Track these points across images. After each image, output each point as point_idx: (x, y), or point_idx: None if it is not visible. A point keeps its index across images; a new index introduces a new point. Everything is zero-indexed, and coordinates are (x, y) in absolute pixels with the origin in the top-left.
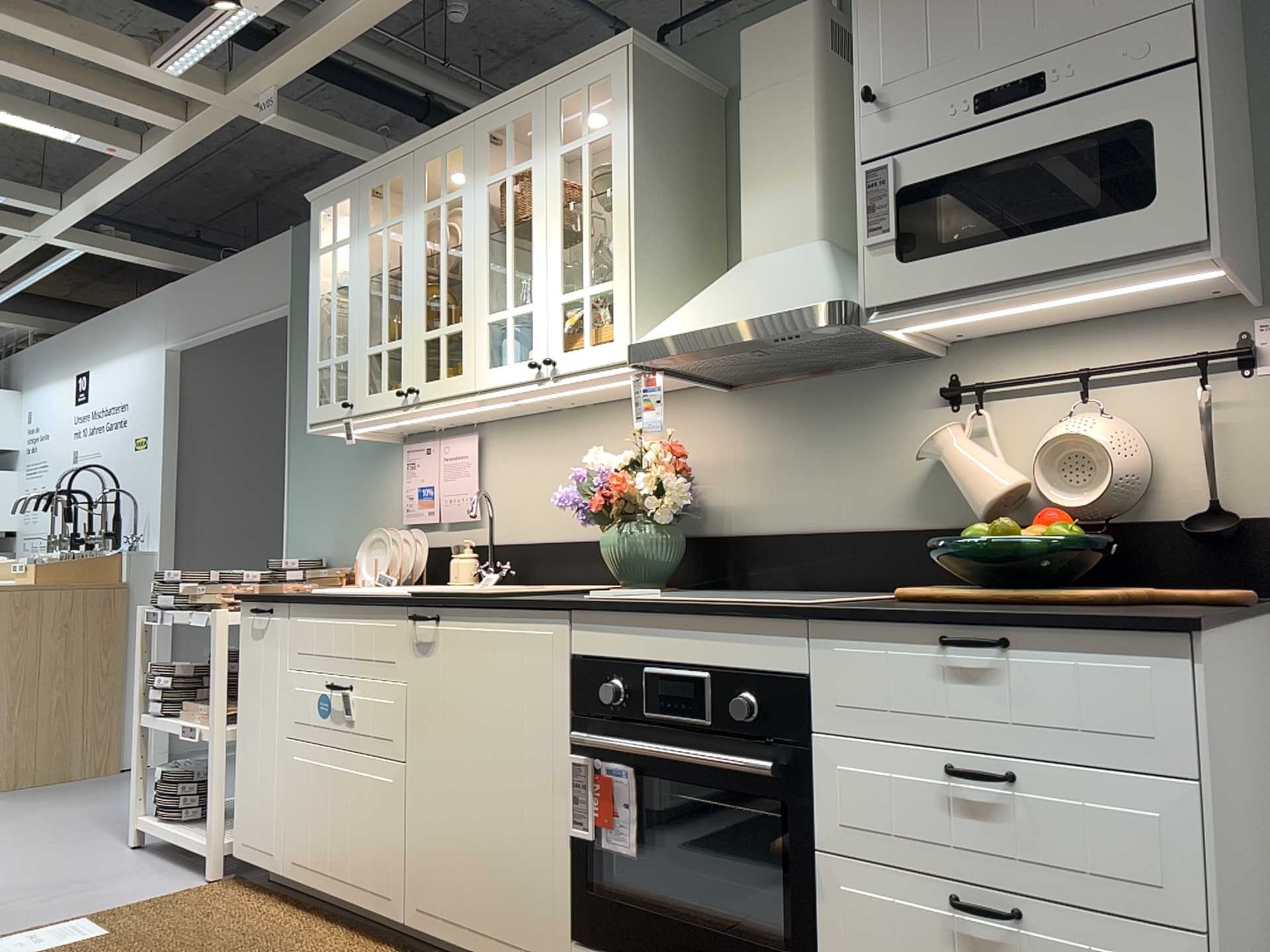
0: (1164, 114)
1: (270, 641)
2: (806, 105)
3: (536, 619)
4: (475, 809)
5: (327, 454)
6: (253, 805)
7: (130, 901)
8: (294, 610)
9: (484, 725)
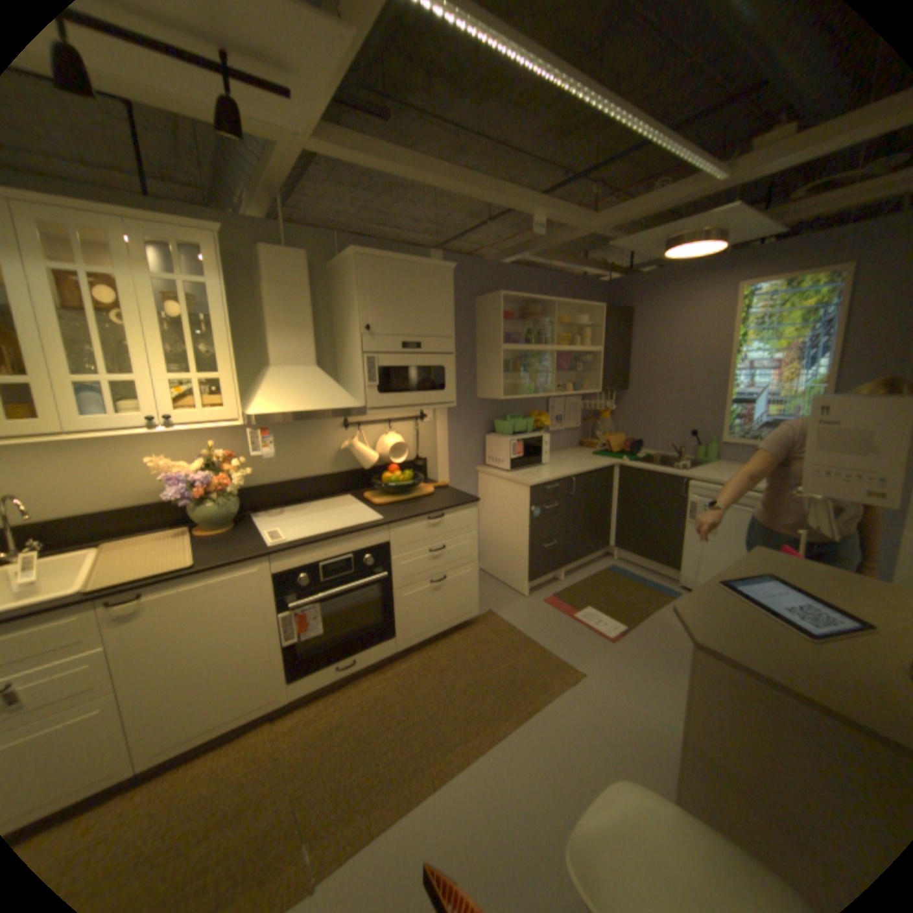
0: (448, 366)
1: None
2: (306, 302)
3: (244, 567)
4: (203, 676)
5: None
6: None
7: None
8: None
9: (205, 632)
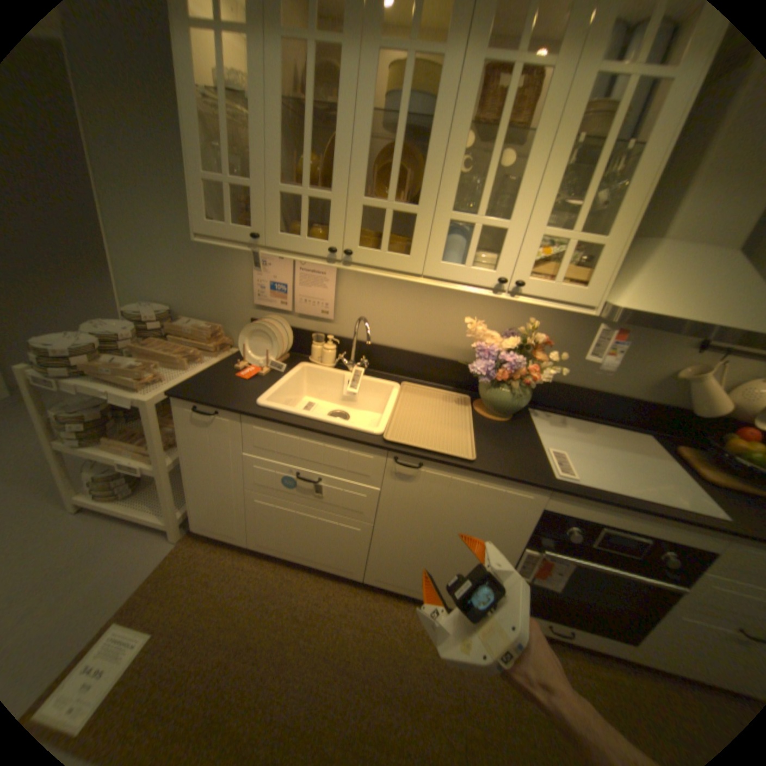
0: None
1: (217, 432)
2: None
3: (521, 488)
4: (436, 554)
5: (153, 221)
6: (211, 514)
7: (130, 585)
8: (248, 420)
9: (455, 523)
